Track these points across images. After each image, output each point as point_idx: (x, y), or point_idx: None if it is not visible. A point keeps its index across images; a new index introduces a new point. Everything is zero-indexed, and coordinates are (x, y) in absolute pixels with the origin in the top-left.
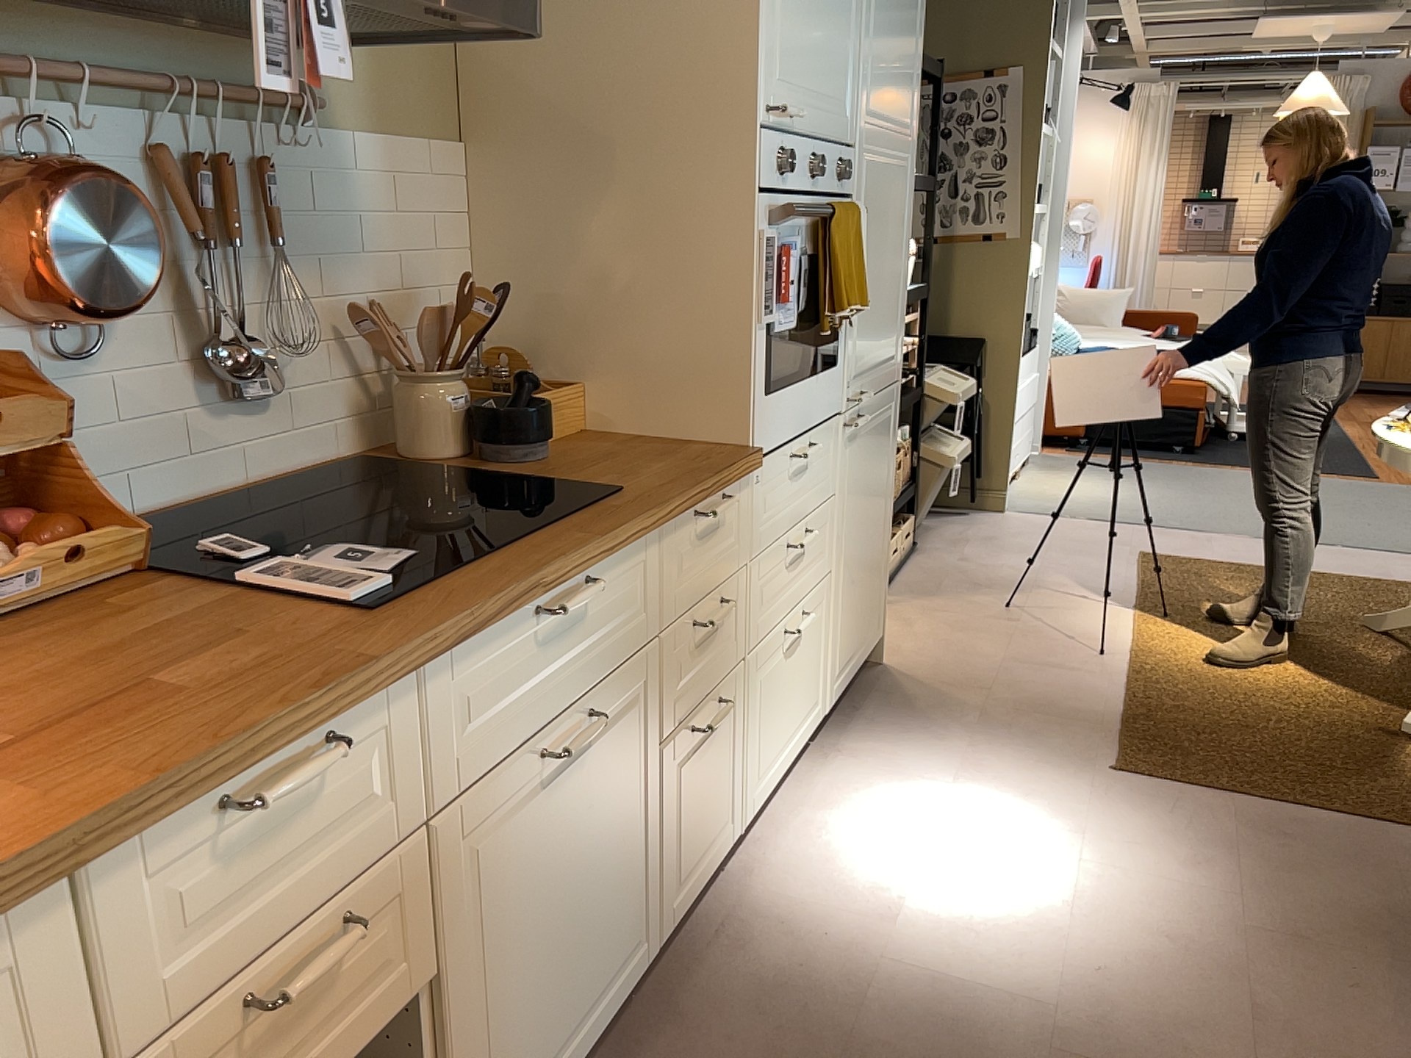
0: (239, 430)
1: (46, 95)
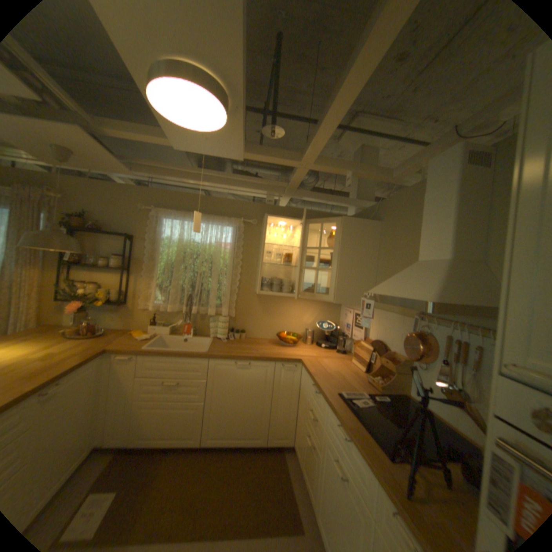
0: (457, 413)
1: (434, 322)
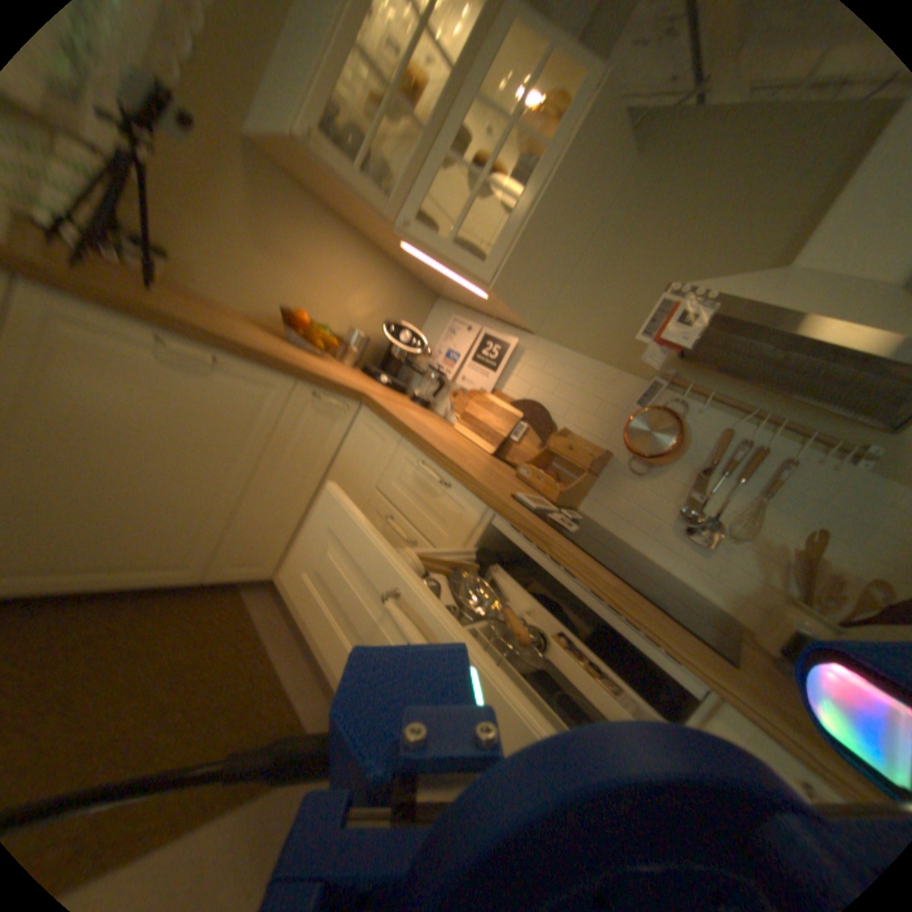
0: (680, 549)
1: (695, 397)
